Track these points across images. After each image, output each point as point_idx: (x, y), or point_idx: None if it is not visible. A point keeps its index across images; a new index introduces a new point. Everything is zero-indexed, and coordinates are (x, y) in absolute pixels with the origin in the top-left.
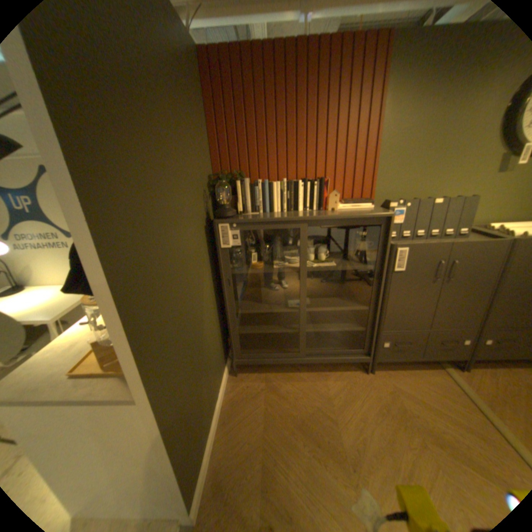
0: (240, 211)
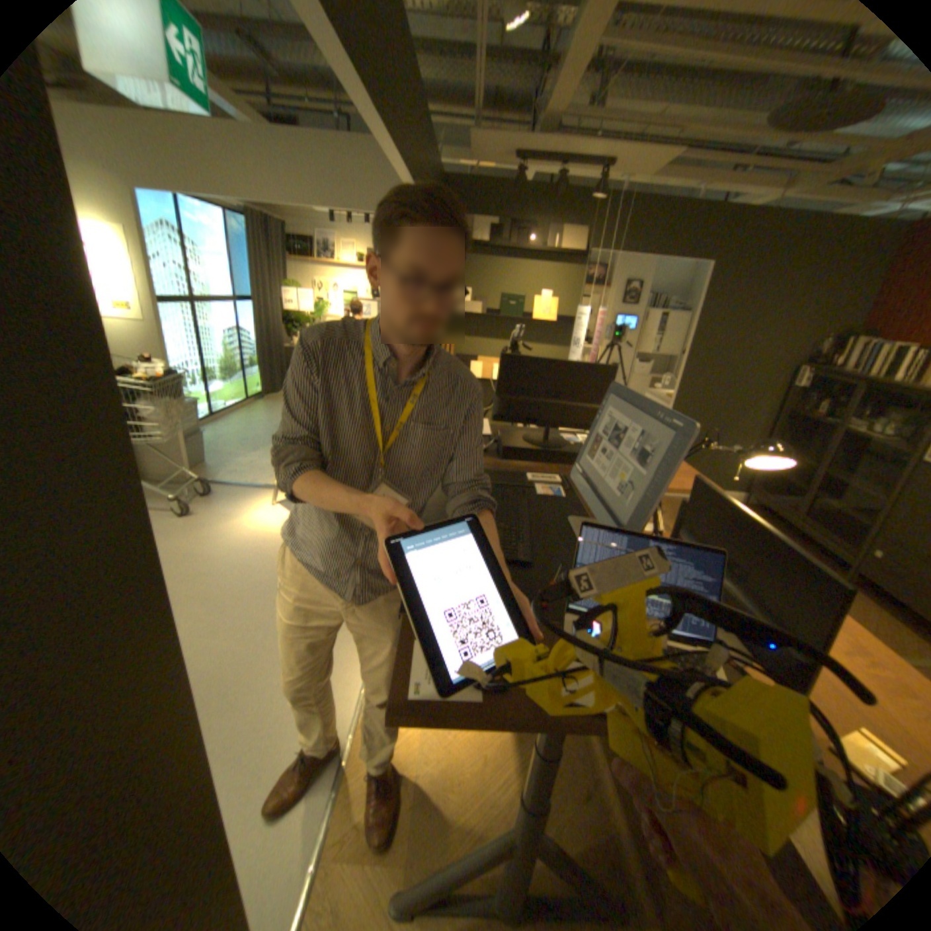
0: (840, 365)
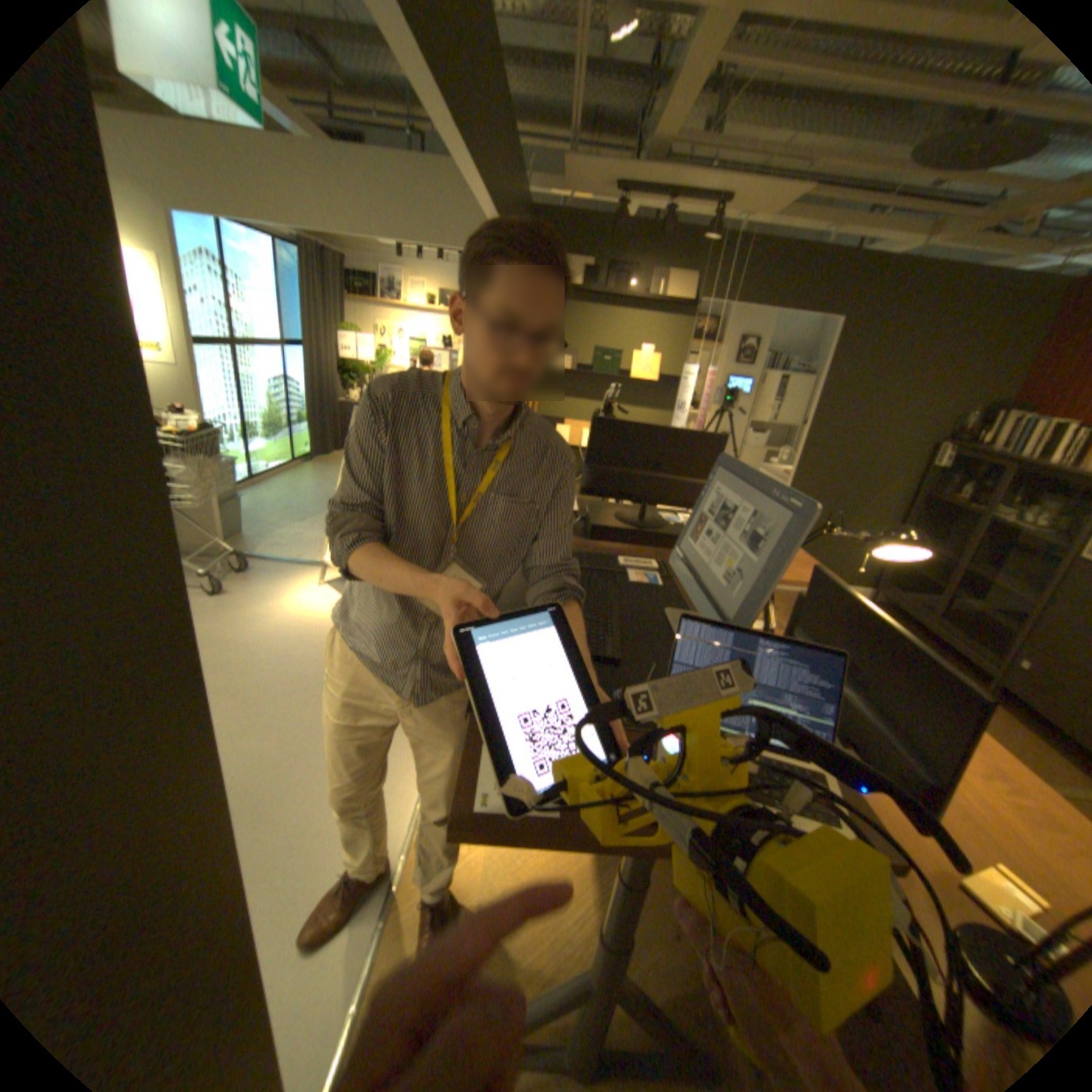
0: (987, 443)
